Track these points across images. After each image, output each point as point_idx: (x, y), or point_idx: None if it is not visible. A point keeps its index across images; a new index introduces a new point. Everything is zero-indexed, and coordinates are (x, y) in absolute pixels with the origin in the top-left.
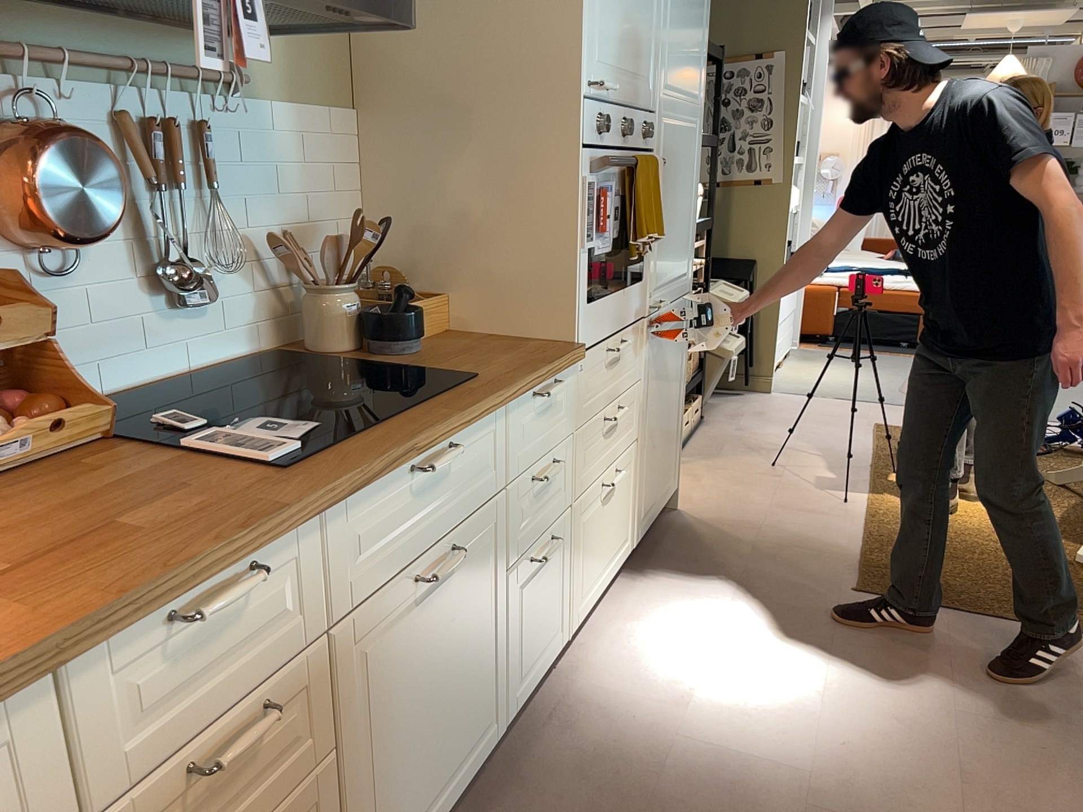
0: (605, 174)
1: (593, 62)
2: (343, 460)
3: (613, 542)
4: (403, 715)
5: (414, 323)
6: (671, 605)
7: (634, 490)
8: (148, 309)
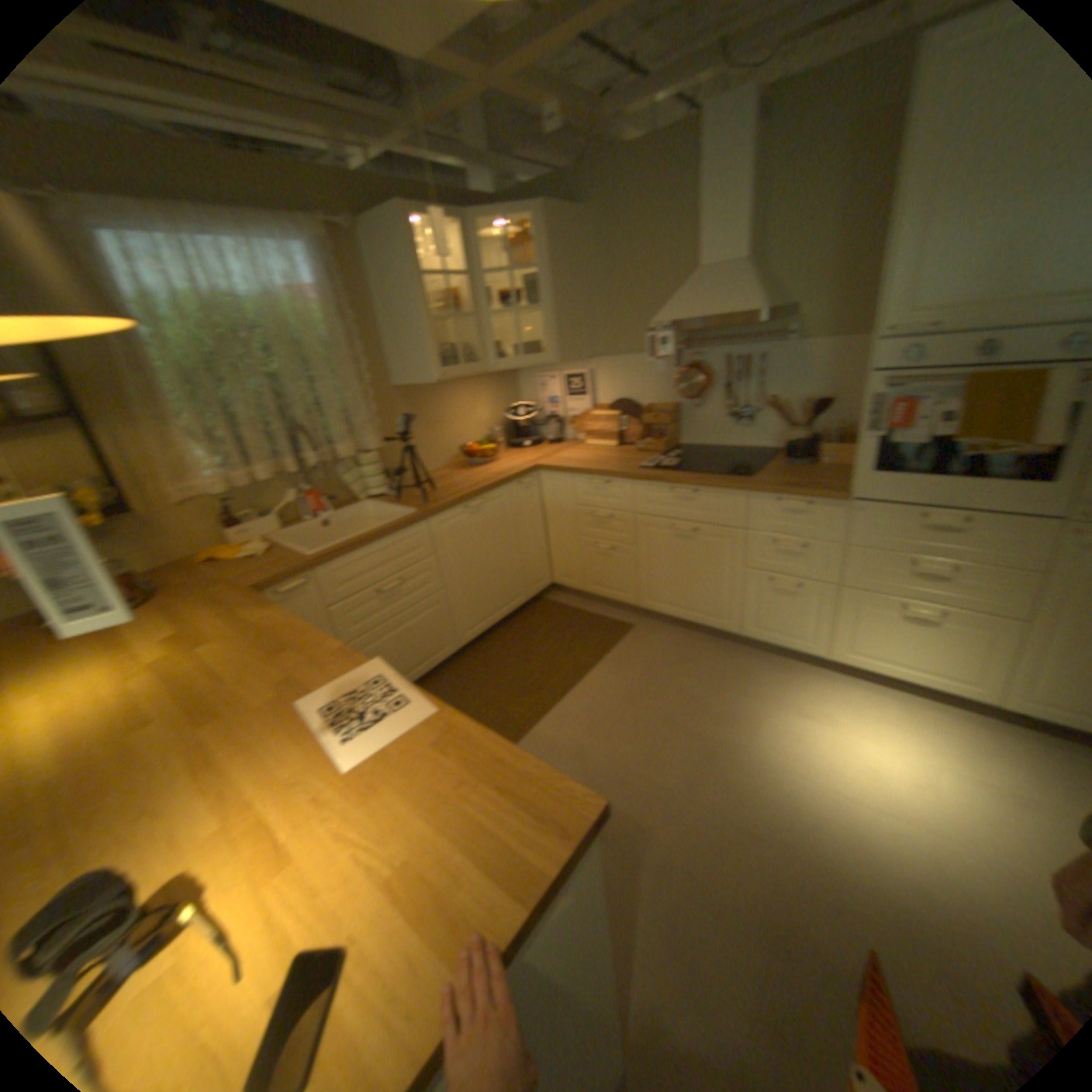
0: (919, 388)
1: (895, 312)
2: (644, 473)
3: (929, 663)
4: (663, 565)
5: (822, 456)
6: (944, 740)
7: (1003, 658)
8: (725, 422)
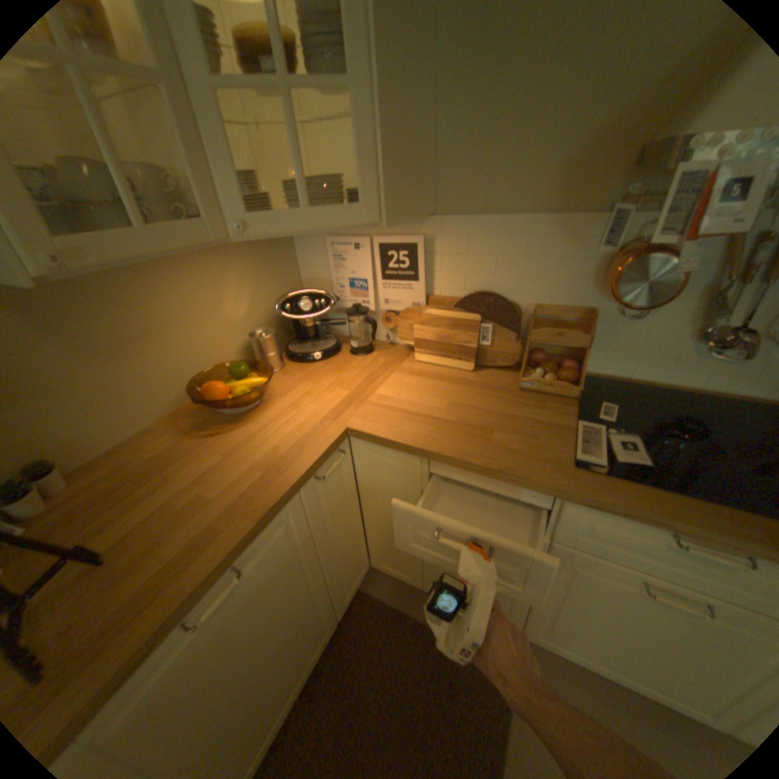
0: None
1: None
2: (611, 490)
3: None
4: (604, 621)
5: None
6: None
7: None
8: (691, 347)
